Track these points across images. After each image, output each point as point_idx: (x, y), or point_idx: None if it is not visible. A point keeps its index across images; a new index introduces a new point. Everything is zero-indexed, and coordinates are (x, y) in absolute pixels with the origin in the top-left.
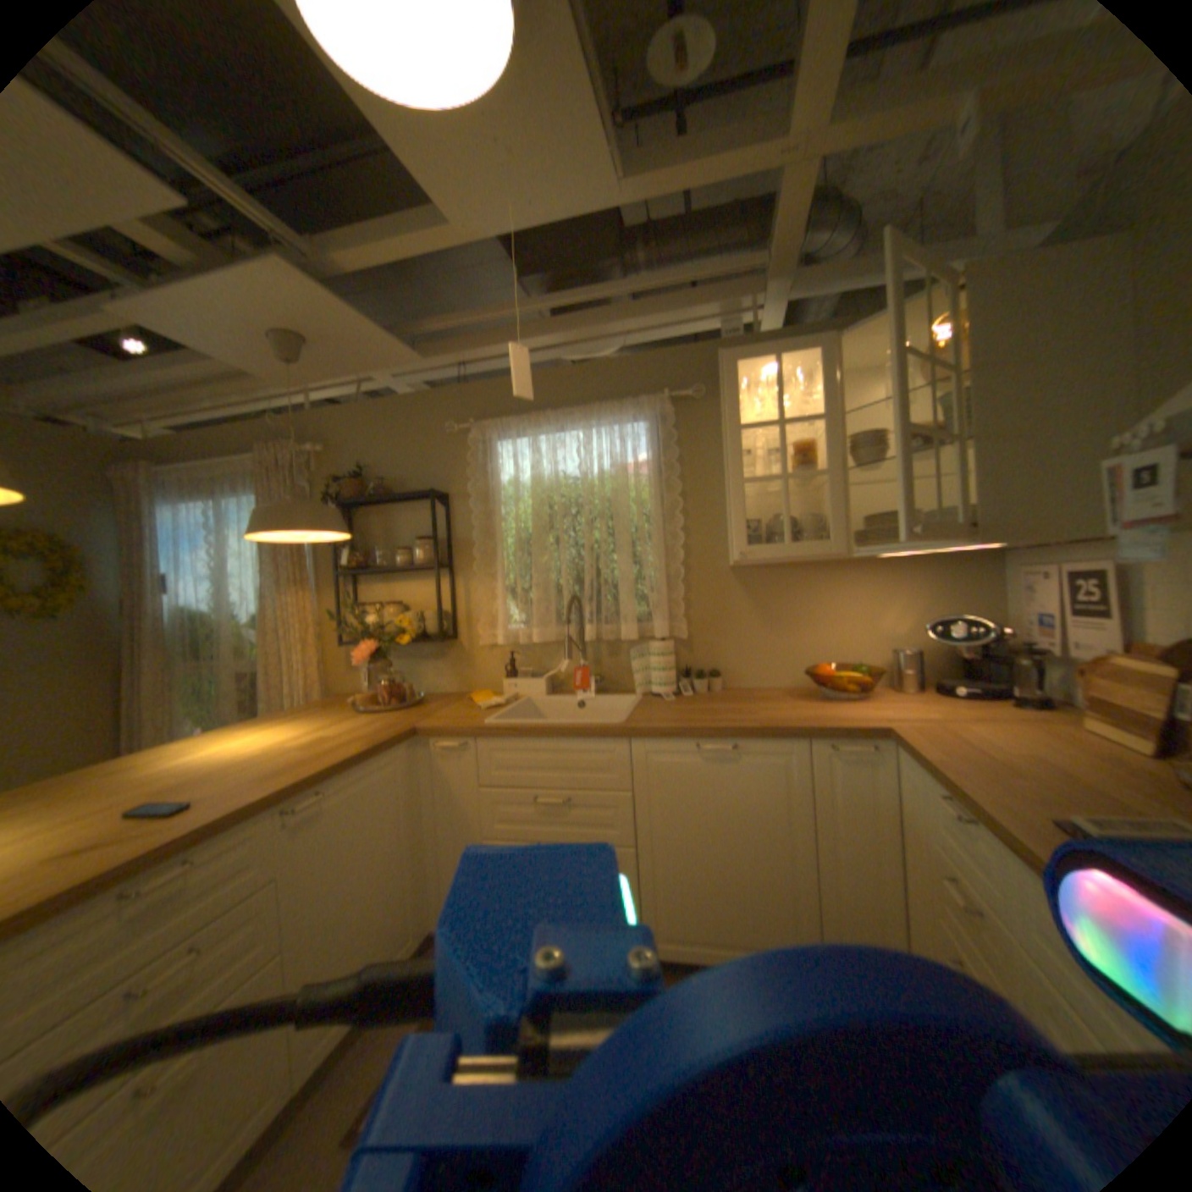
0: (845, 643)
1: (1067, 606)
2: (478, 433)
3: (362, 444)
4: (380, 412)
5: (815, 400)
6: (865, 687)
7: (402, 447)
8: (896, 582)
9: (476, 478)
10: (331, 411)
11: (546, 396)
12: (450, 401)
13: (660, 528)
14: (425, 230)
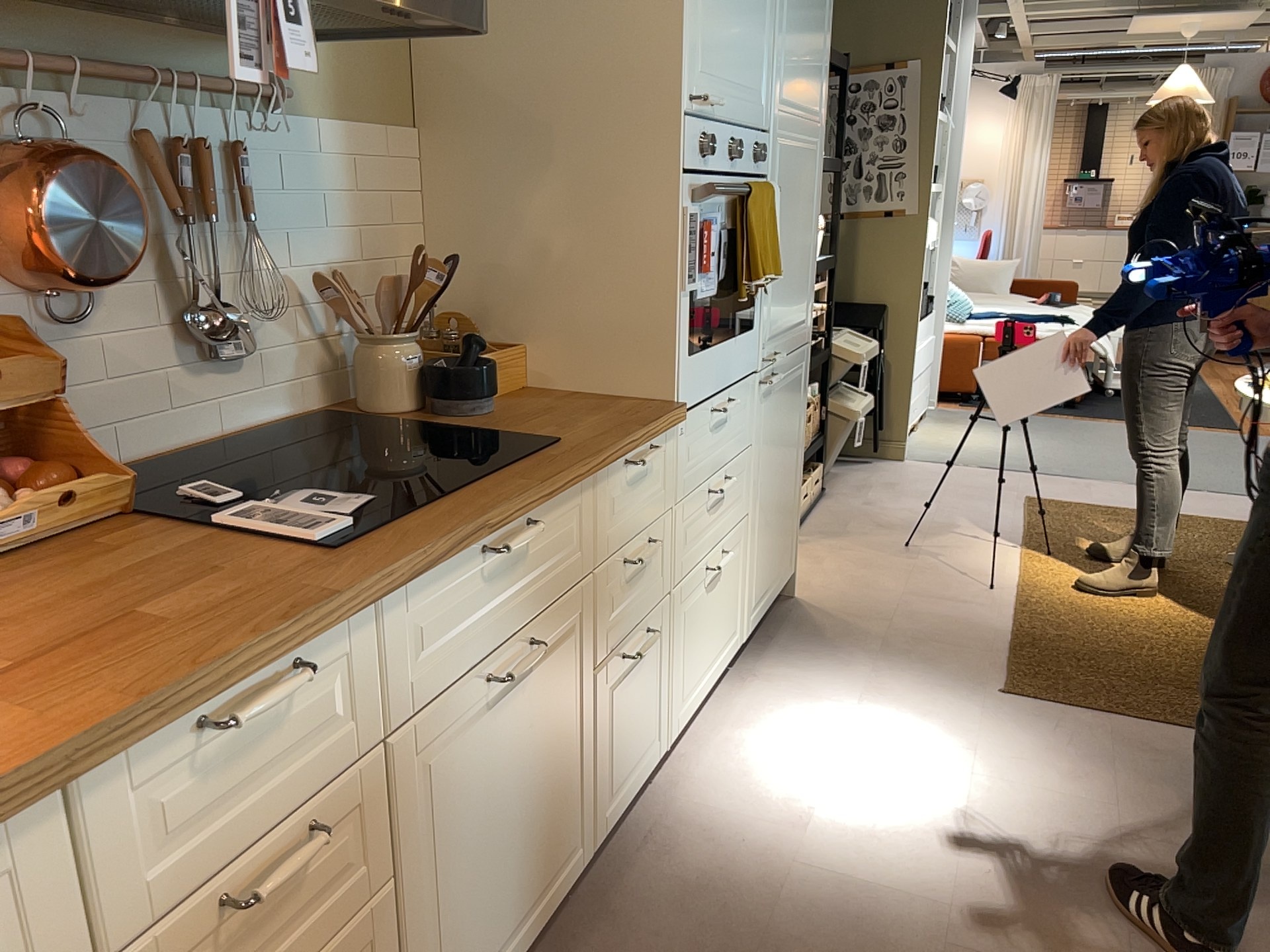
0: None
1: None
2: None
3: None
4: None
5: None
6: None
7: None
8: None
9: None
10: None
11: None
12: None
13: None
14: None
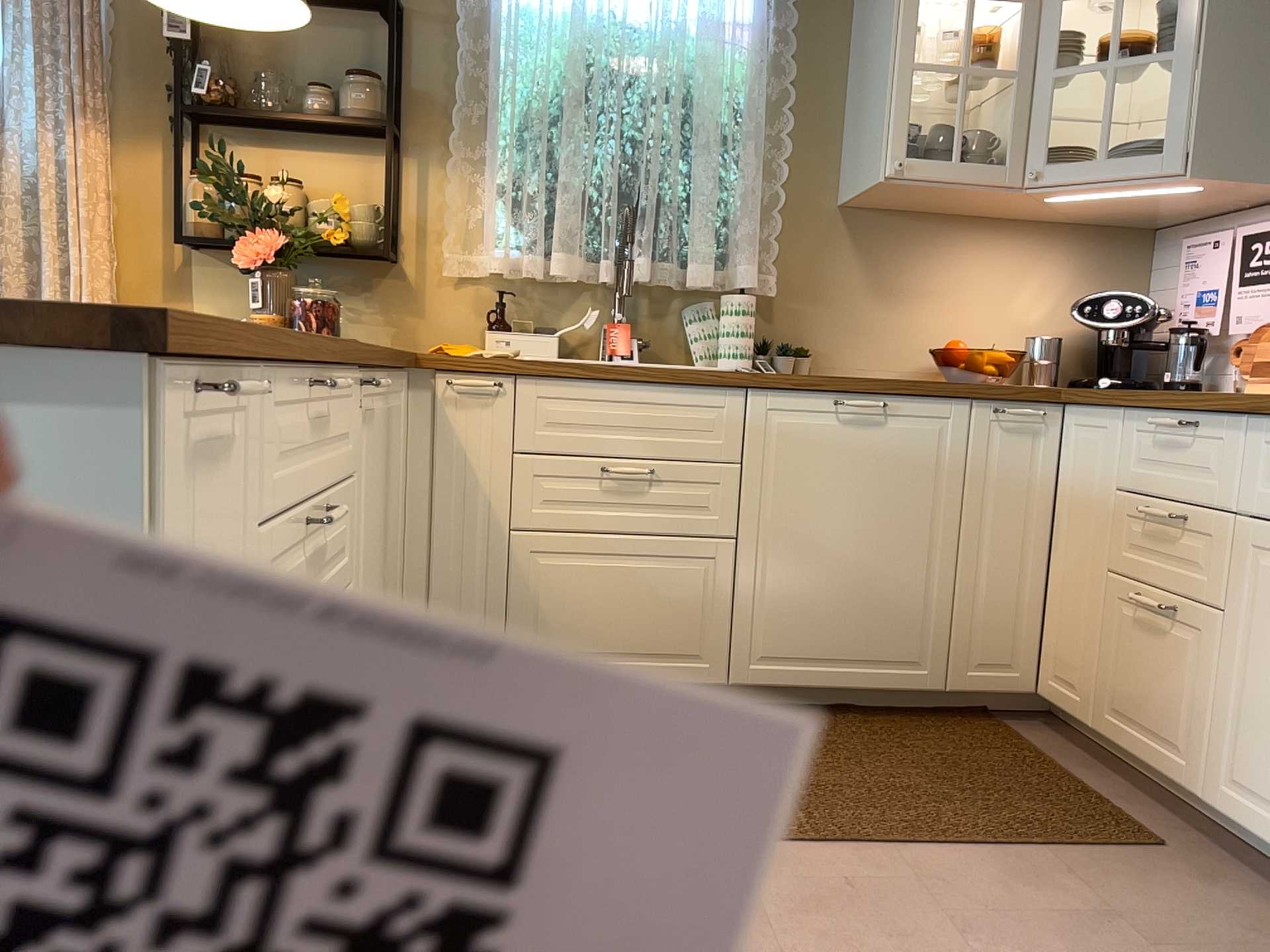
0: (970, 325)
1: (1230, 281)
2: None
3: None
4: None
5: None
6: (1003, 370)
7: None
8: (1039, 252)
9: None
10: None
11: None
12: None
13: (758, 129)
14: None
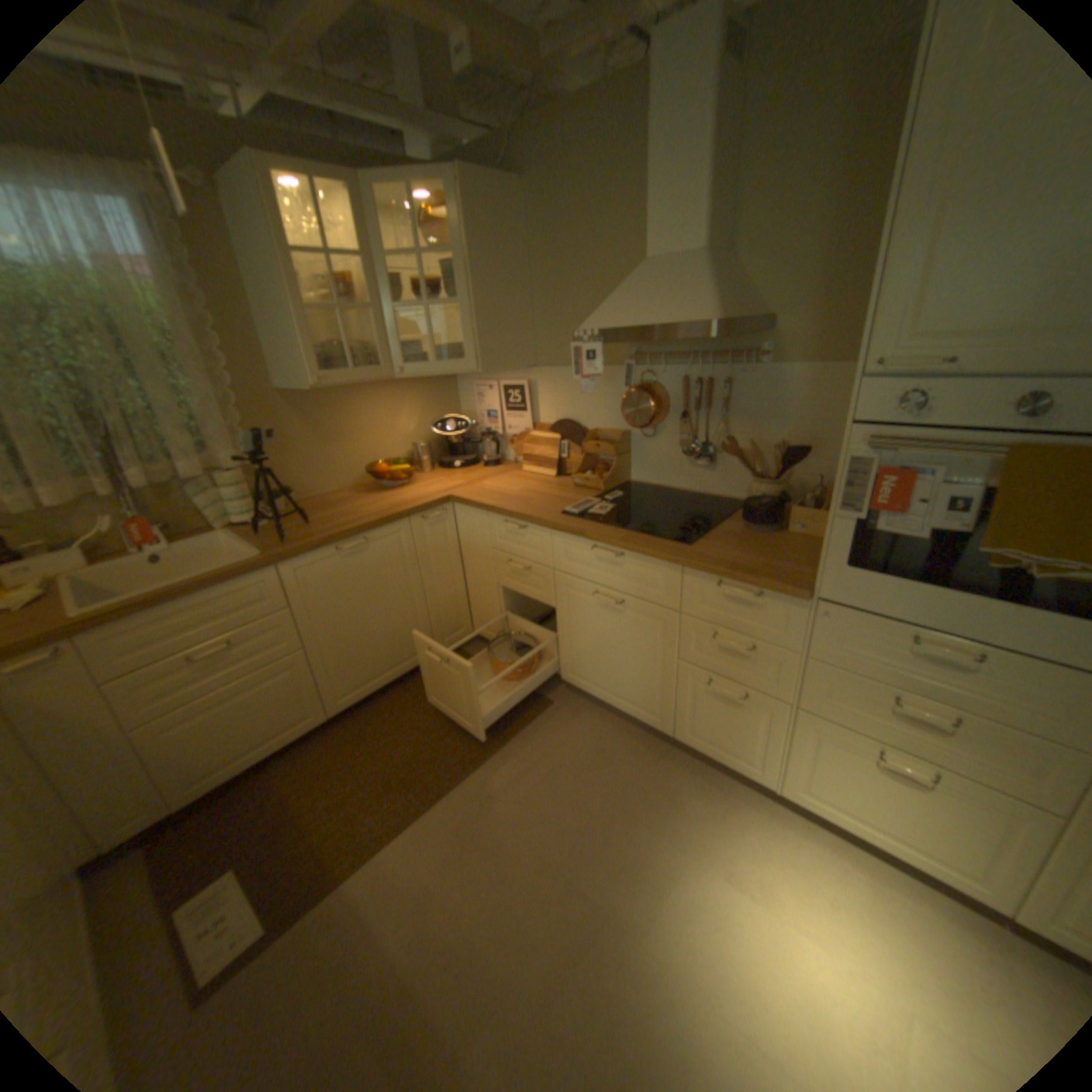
0: (377, 445)
1: (498, 405)
2: None
3: None
4: None
5: (328, 229)
6: (407, 475)
7: None
8: (401, 394)
9: None
10: None
11: None
12: None
13: (188, 350)
14: None
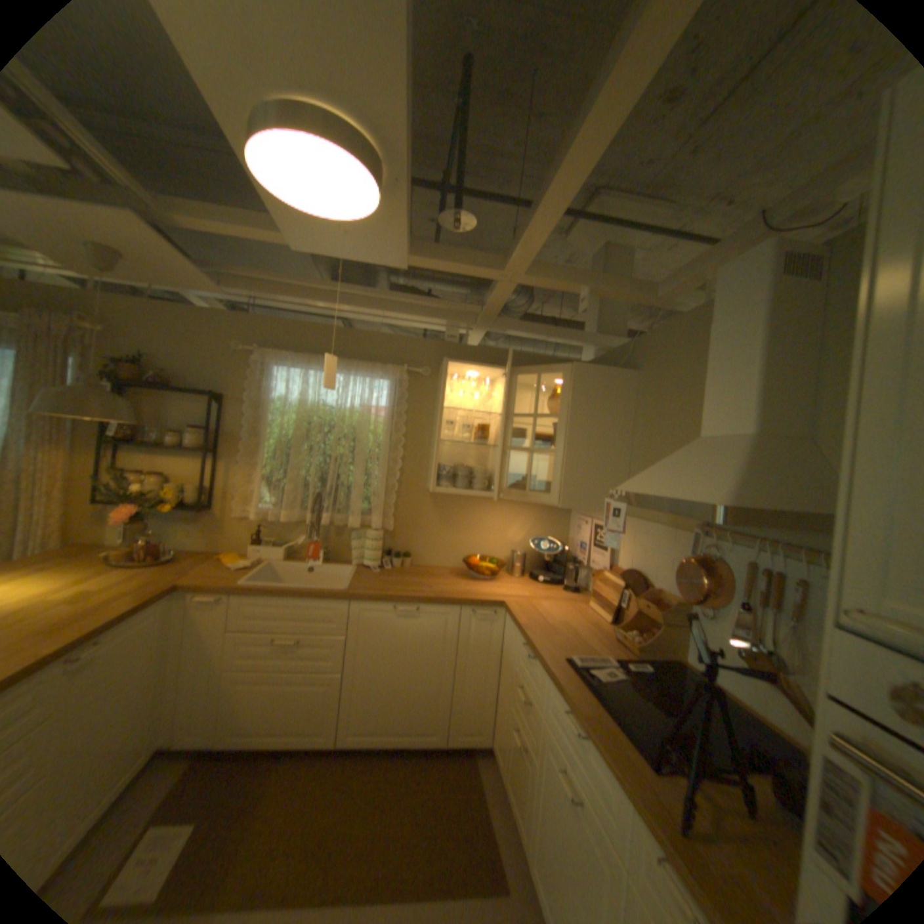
0: (487, 543)
1: (594, 540)
2: (260, 358)
3: (147, 336)
4: (170, 316)
5: (493, 399)
6: (494, 573)
7: (186, 349)
8: (519, 511)
9: (252, 390)
10: (119, 301)
11: (319, 344)
12: (239, 325)
13: (387, 455)
14: (262, 231)
